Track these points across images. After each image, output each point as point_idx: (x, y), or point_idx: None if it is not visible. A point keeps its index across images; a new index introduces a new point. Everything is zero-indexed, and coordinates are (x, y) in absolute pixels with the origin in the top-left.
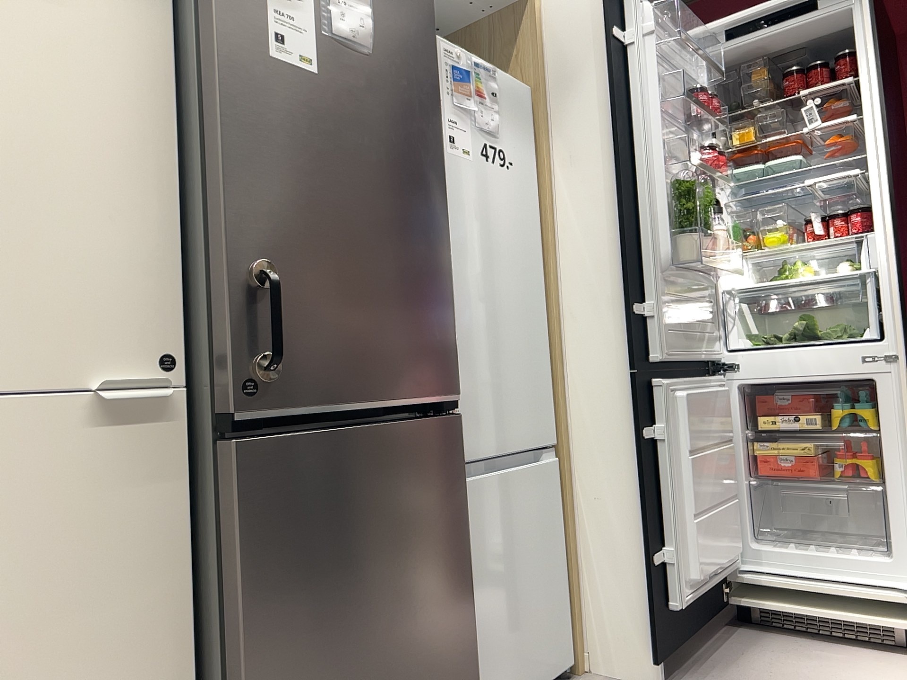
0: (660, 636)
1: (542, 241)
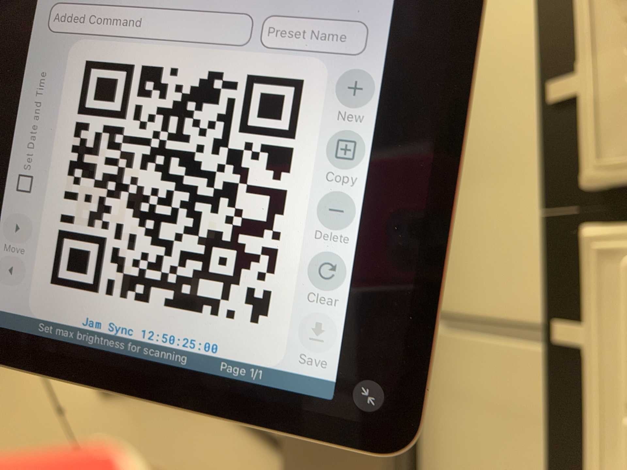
0: None
1: None
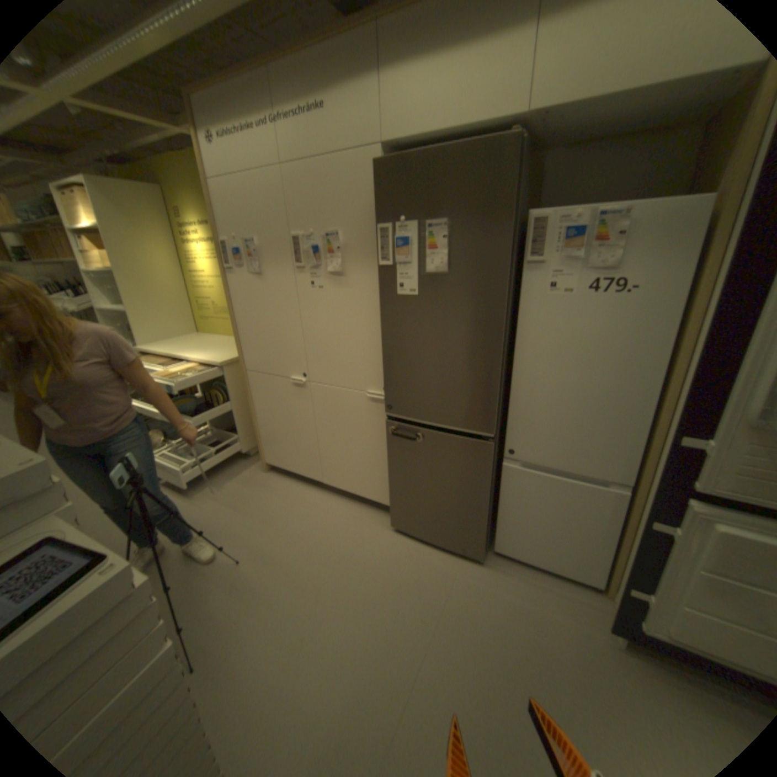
0: (623, 626)
1: (681, 344)
